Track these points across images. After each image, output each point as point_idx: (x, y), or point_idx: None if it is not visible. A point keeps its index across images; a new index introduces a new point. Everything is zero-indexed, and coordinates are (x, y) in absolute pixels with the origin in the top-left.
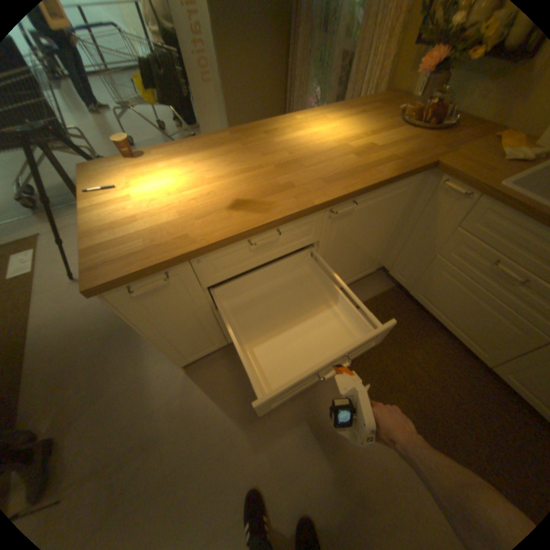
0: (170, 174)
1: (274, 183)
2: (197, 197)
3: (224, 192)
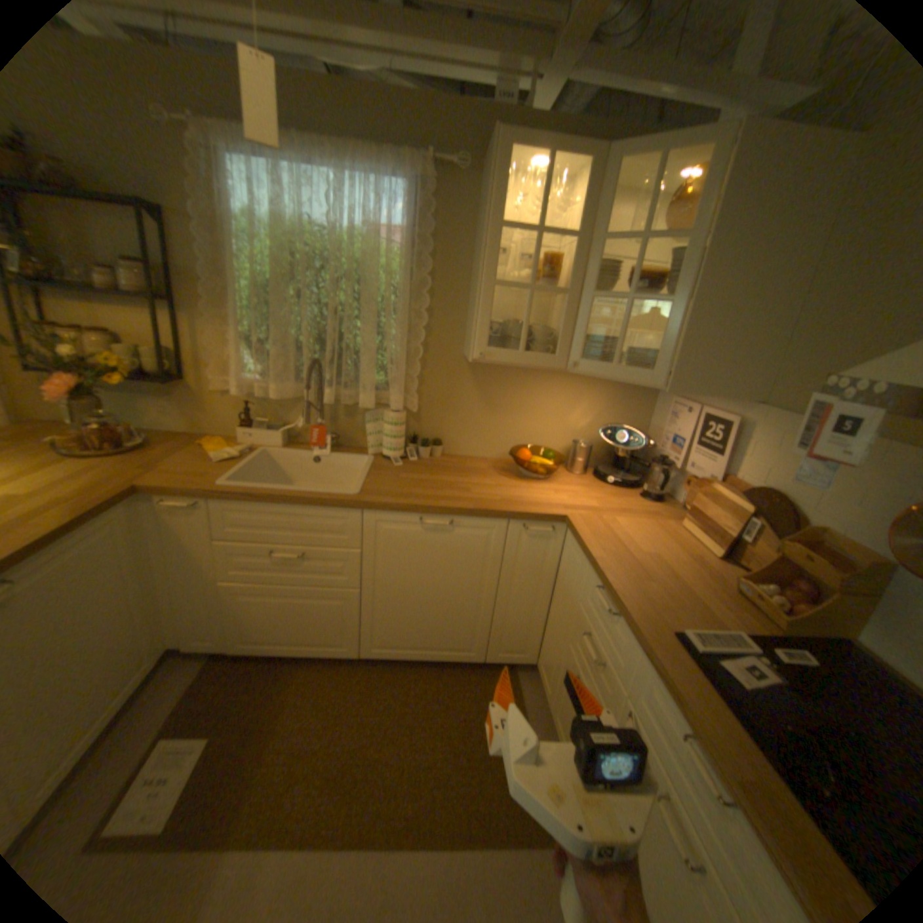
0: None
1: None
2: None
3: None
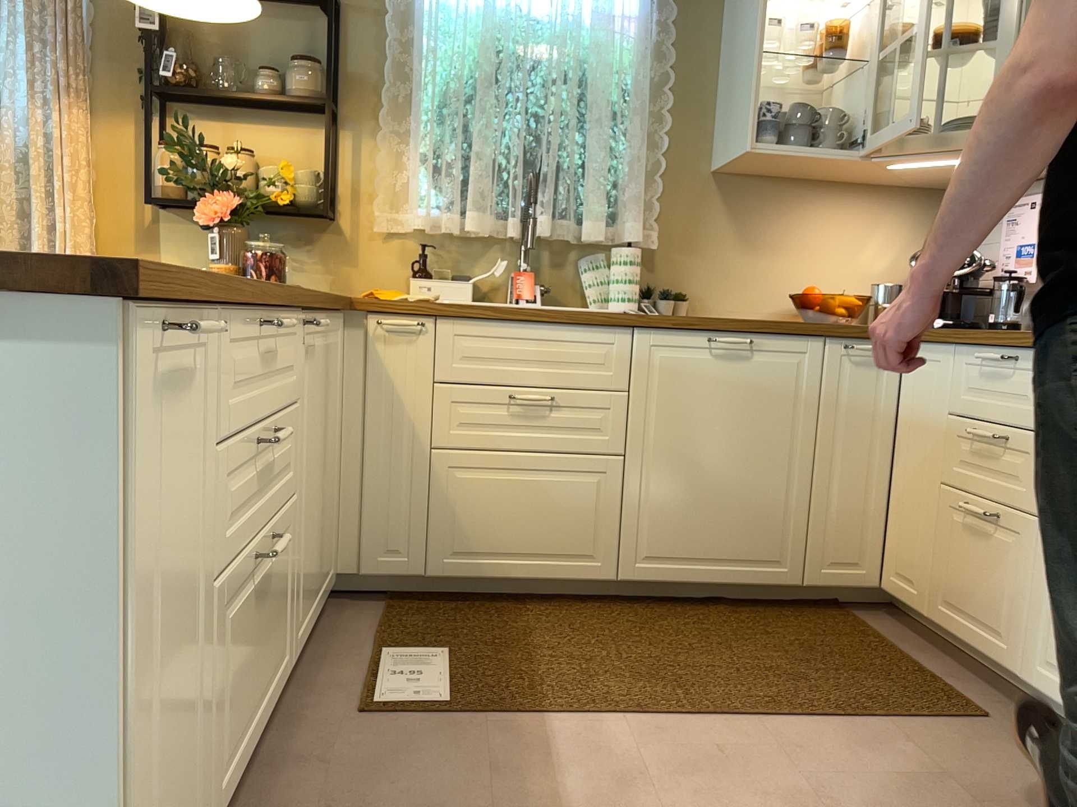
0: None
1: None
2: None
3: None
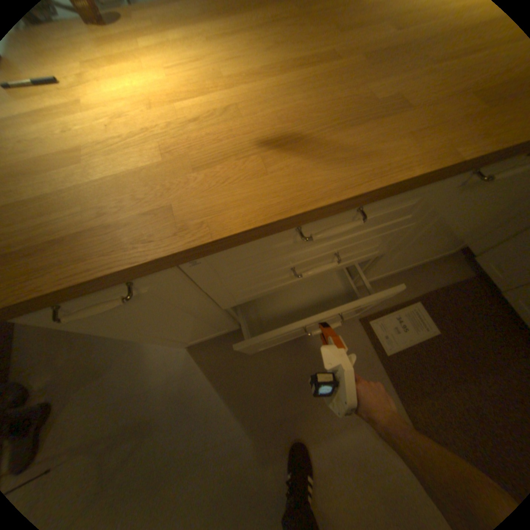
0: (159, 62)
1: (367, 95)
2: (204, 115)
3: (258, 109)
